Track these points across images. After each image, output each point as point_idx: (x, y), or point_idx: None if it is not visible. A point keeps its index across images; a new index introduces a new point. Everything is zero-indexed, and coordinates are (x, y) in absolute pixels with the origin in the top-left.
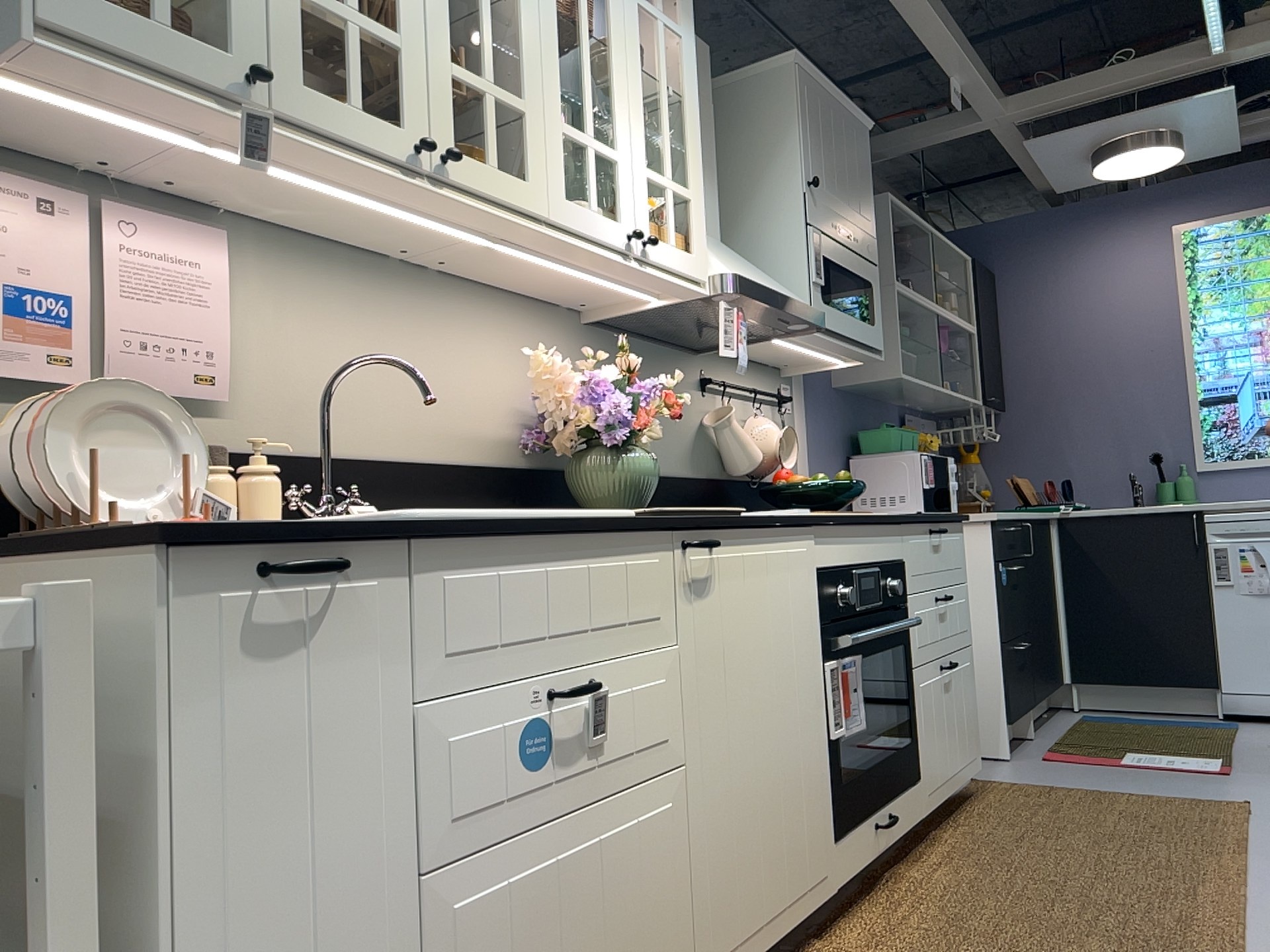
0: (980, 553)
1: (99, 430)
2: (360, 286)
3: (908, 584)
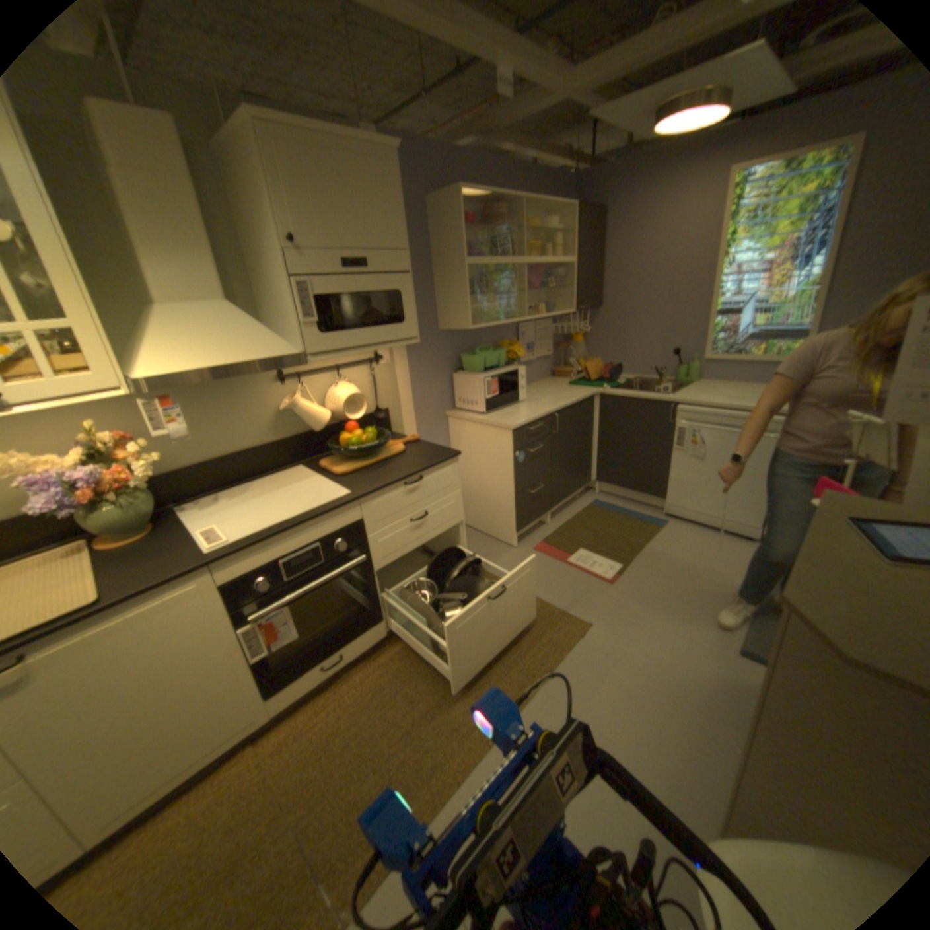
0: (505, 446)
1: None
2: None
3: (365, 532)
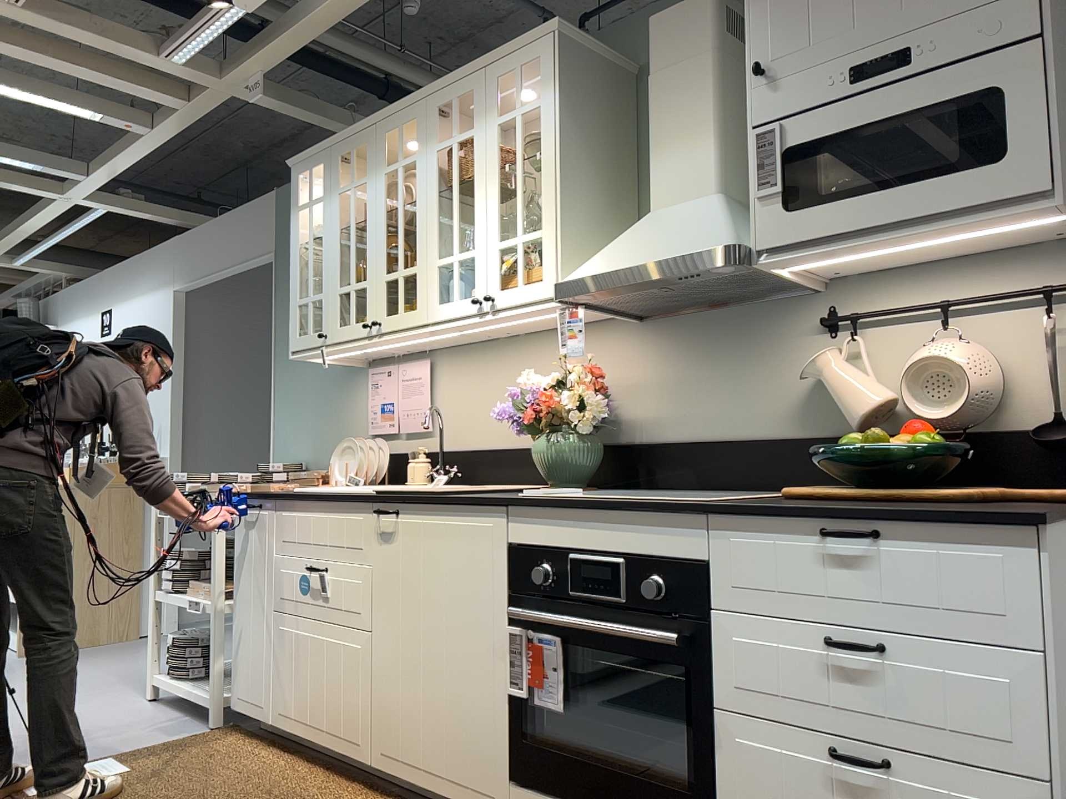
0: None
1: (349, 454)
2: (484, 358)
3: (712, 595)
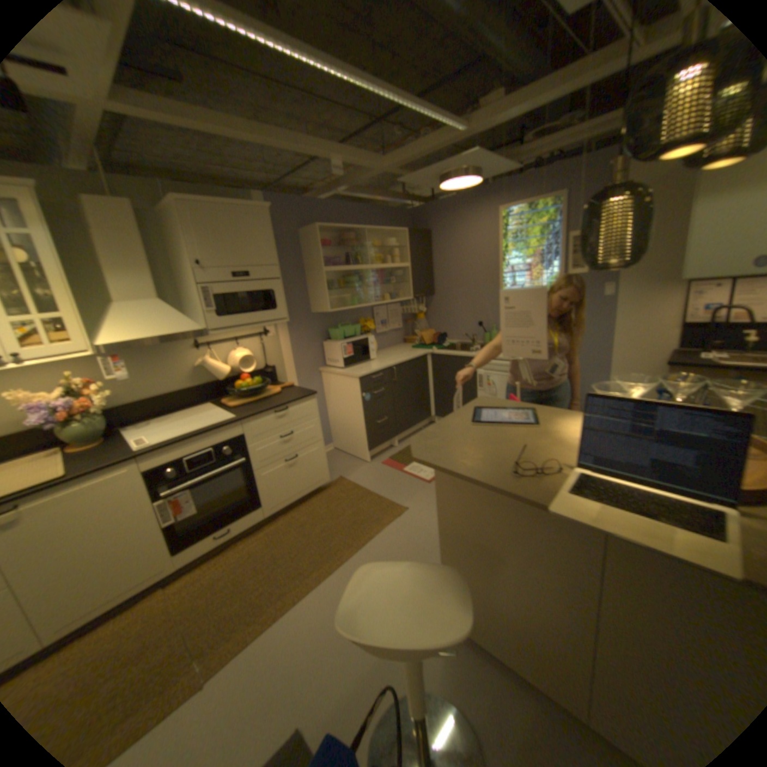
0: (357, 390)
1: None
2: None
3: (247, 444)
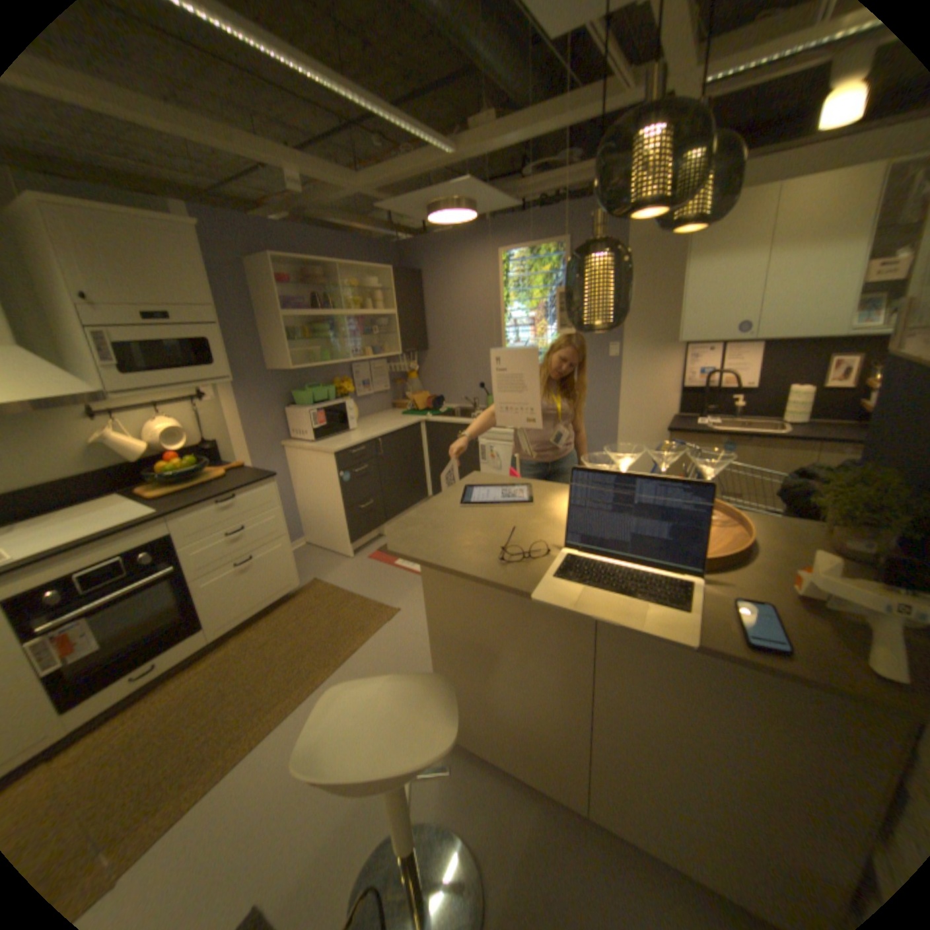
0: (332, 468)
1: None
2: None
3: (175, 547)
